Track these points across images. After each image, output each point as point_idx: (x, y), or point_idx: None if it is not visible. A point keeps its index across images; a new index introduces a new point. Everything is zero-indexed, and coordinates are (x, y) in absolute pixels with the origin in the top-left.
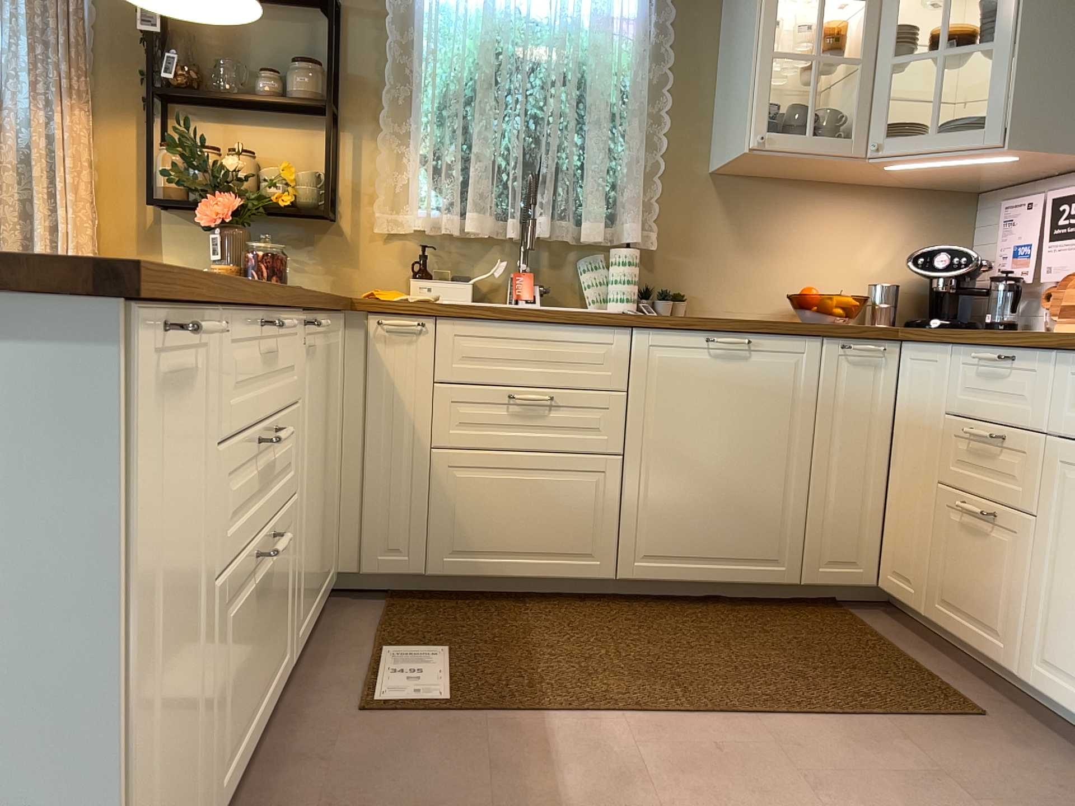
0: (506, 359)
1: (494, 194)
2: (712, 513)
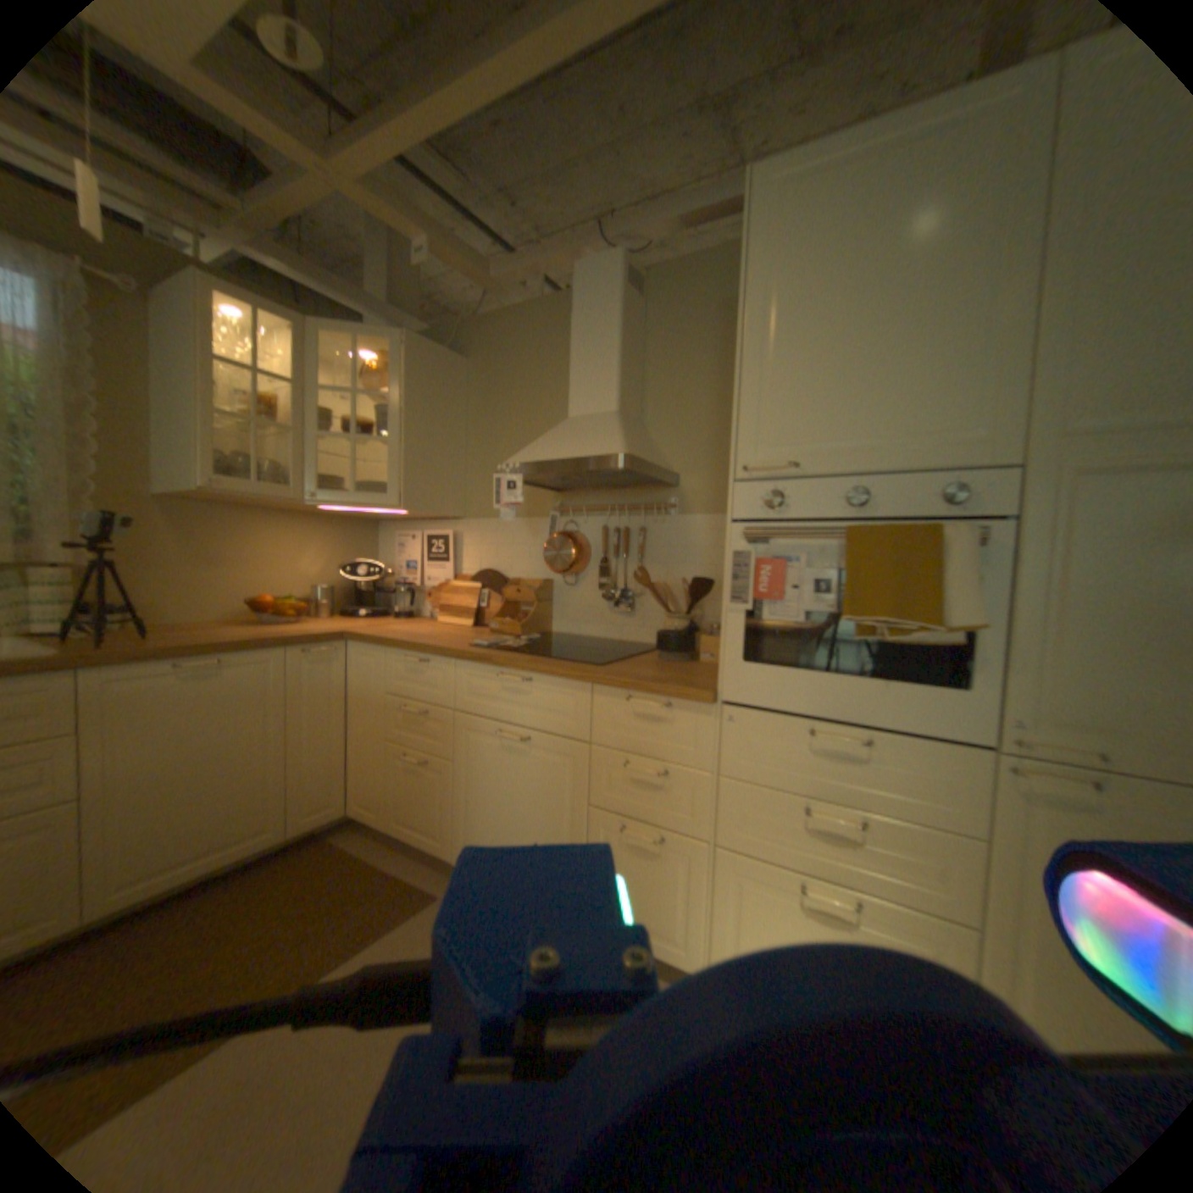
0: None
1: None
2: (192, 820)
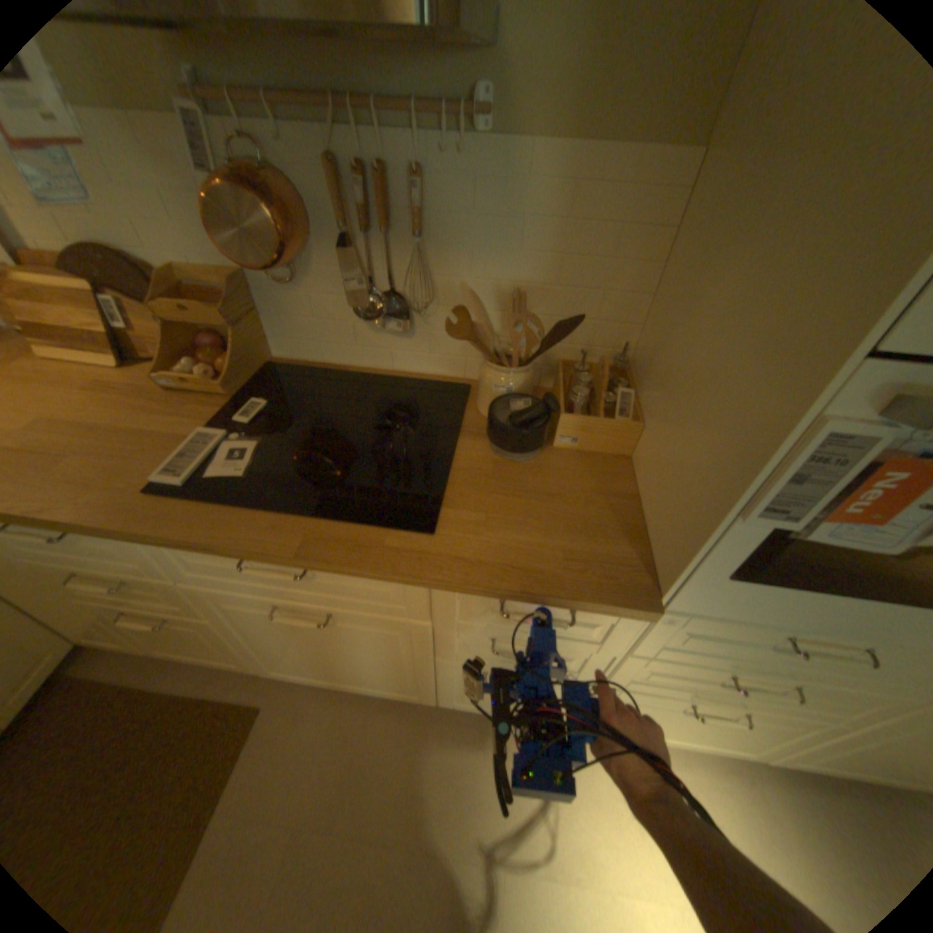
0: None
1: None
2: None
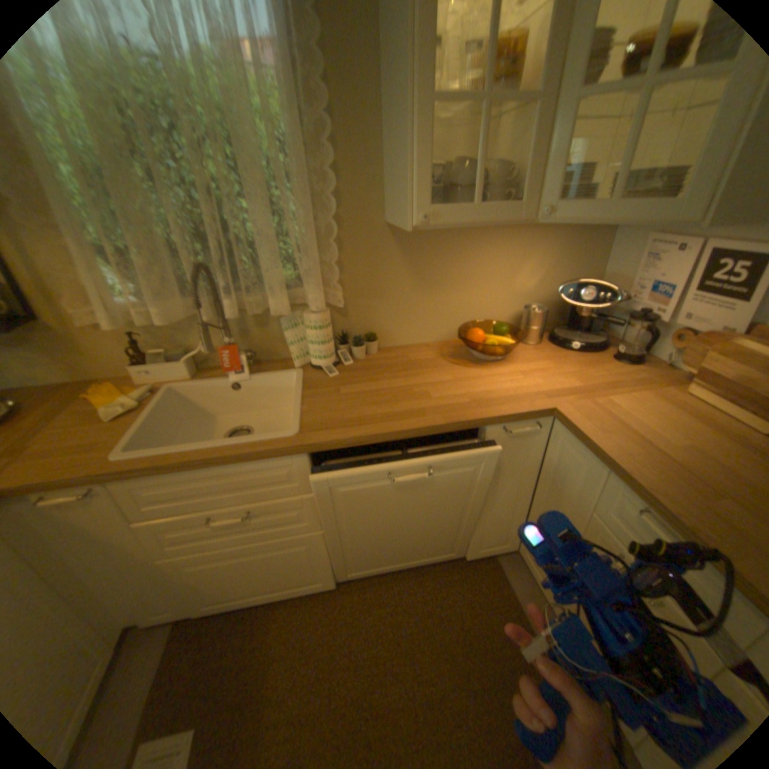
0: (192, 496)
1: (171, 281)
2: (399, 545)
